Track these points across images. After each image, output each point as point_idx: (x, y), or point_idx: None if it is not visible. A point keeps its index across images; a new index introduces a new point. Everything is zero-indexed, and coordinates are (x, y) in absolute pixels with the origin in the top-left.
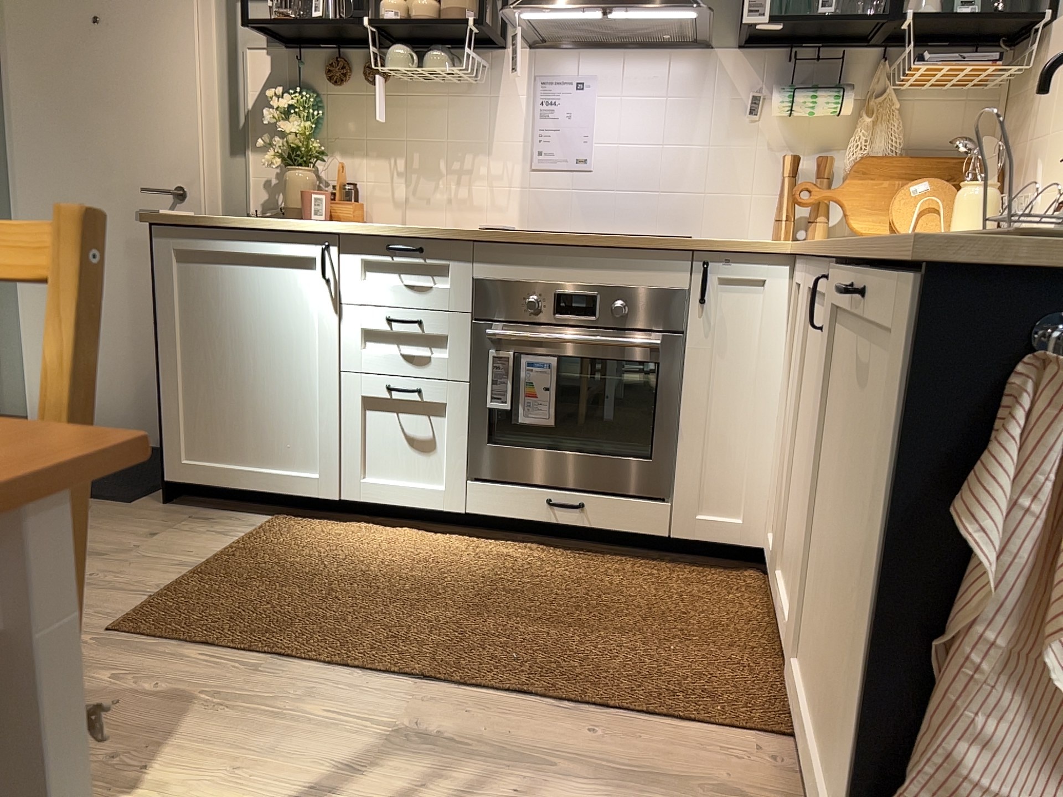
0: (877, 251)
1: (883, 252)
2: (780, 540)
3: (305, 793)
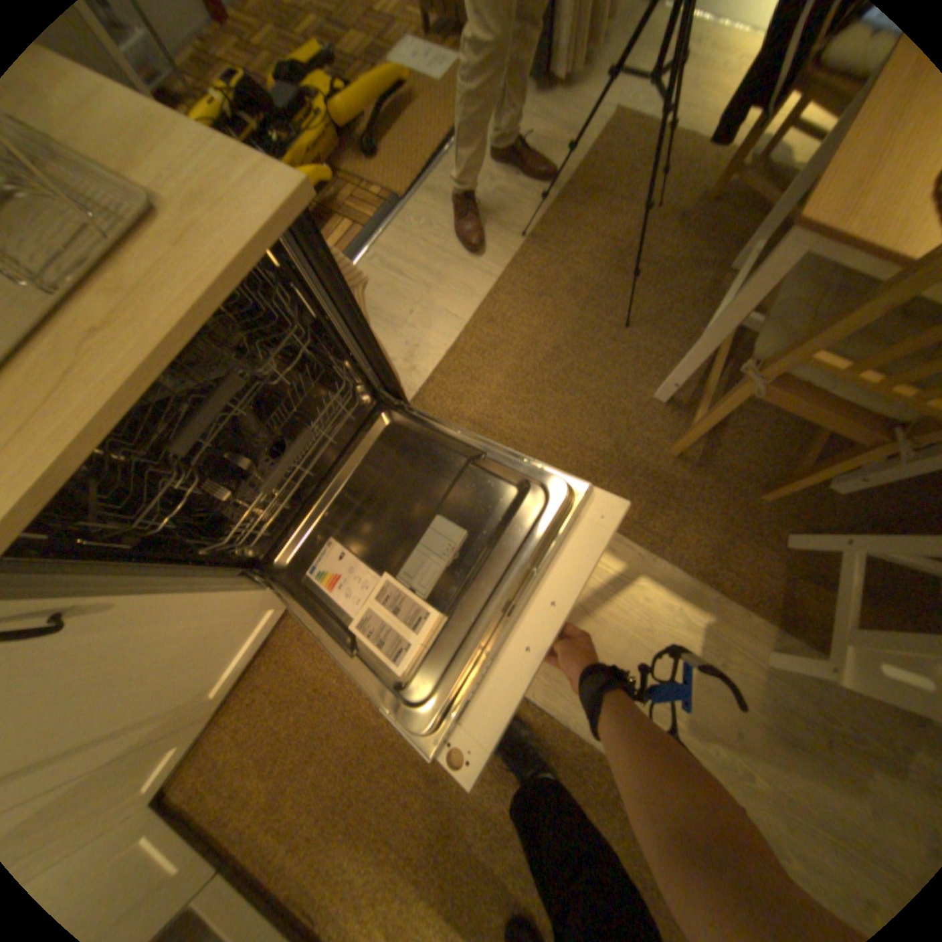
0: (183, 305)
1: (207, 280)
2: (183, 712)
3: (613, 603)
